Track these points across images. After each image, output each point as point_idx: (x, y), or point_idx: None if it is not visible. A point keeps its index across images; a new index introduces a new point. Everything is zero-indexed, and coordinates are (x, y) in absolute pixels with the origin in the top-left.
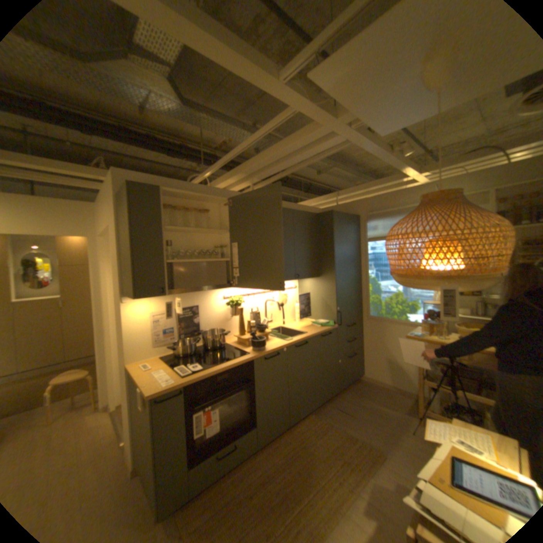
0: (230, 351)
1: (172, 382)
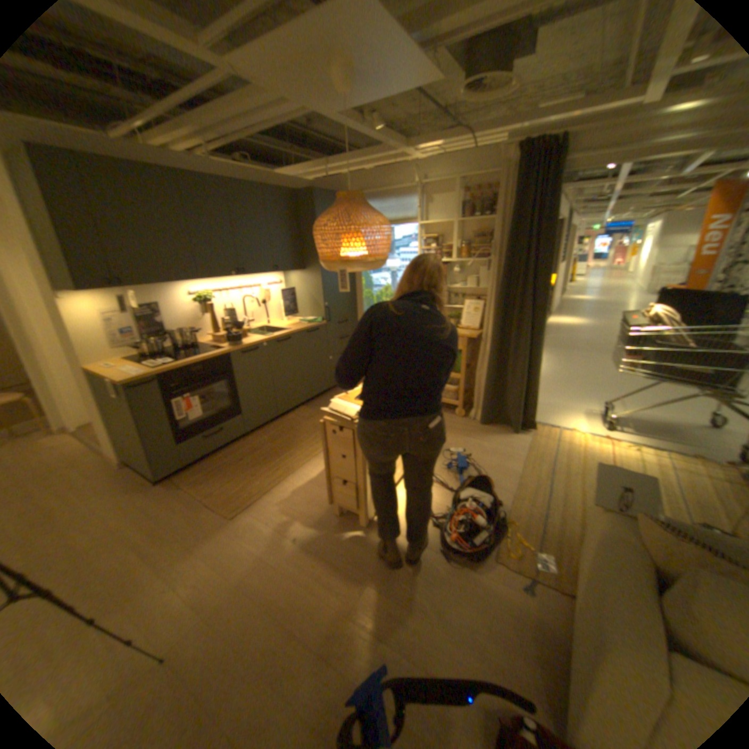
0: (203, 348)
1: (140, 372)
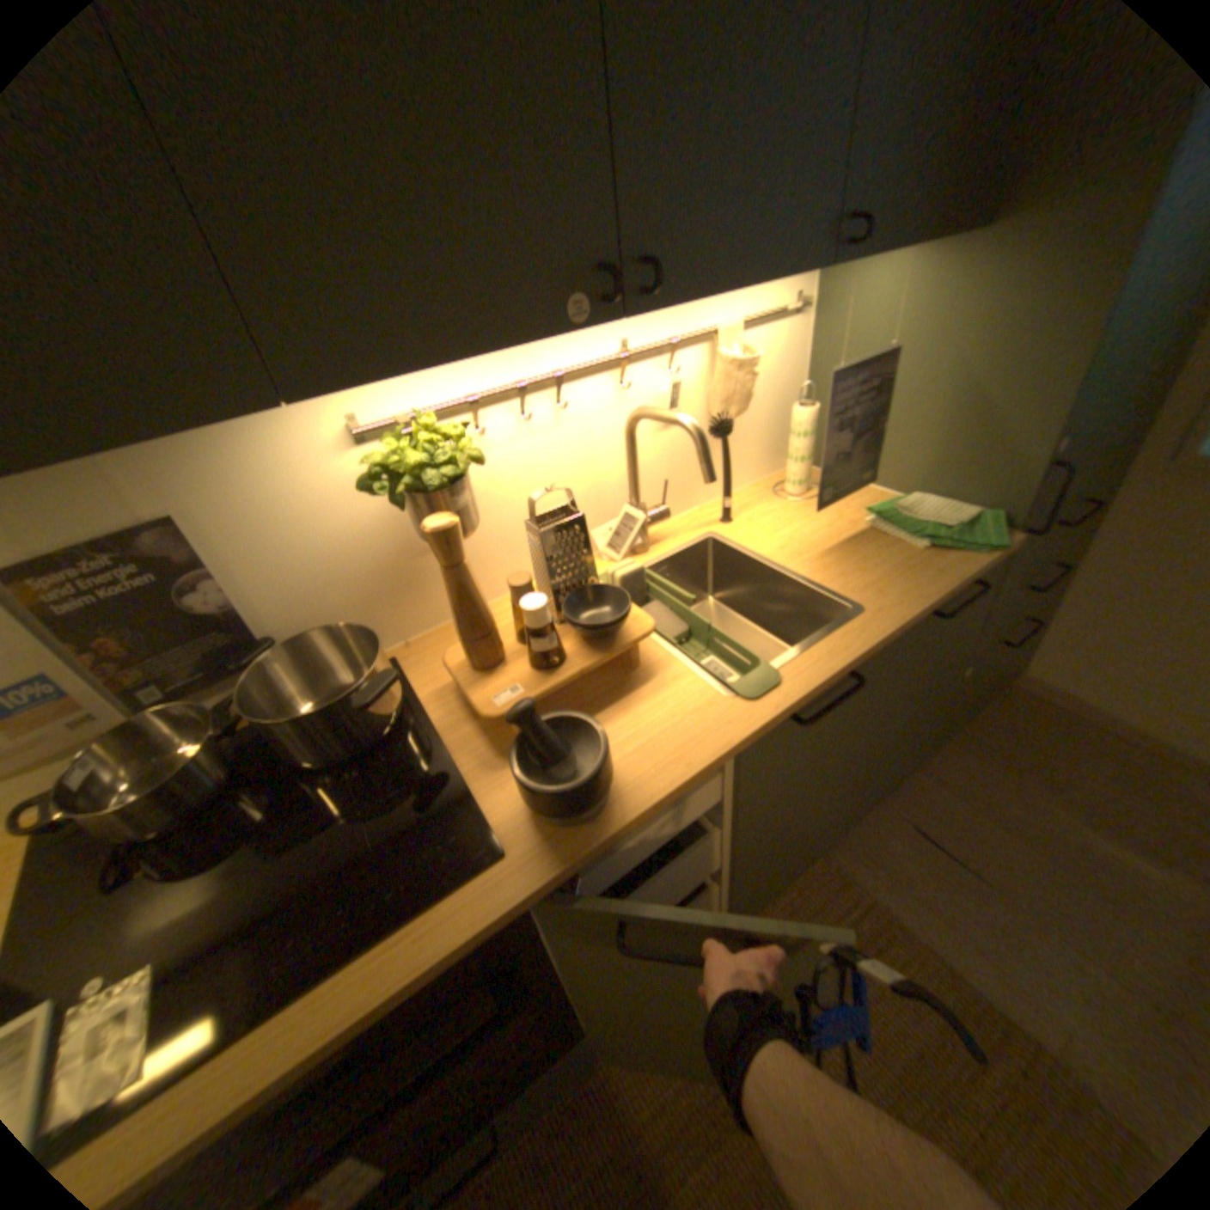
0: (418, 779)
1: None
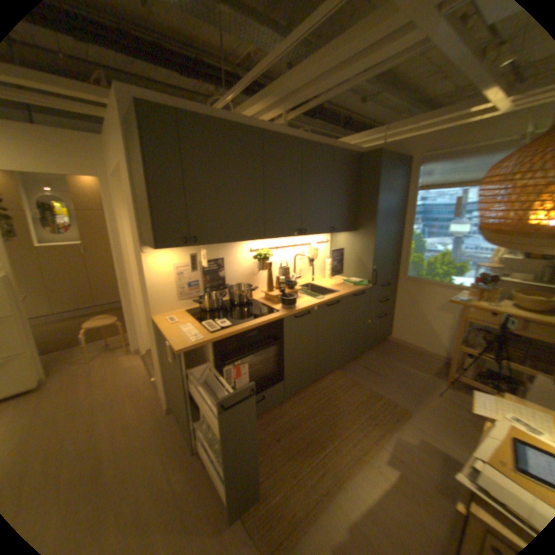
0: (259, 307)
1: (201, 337)
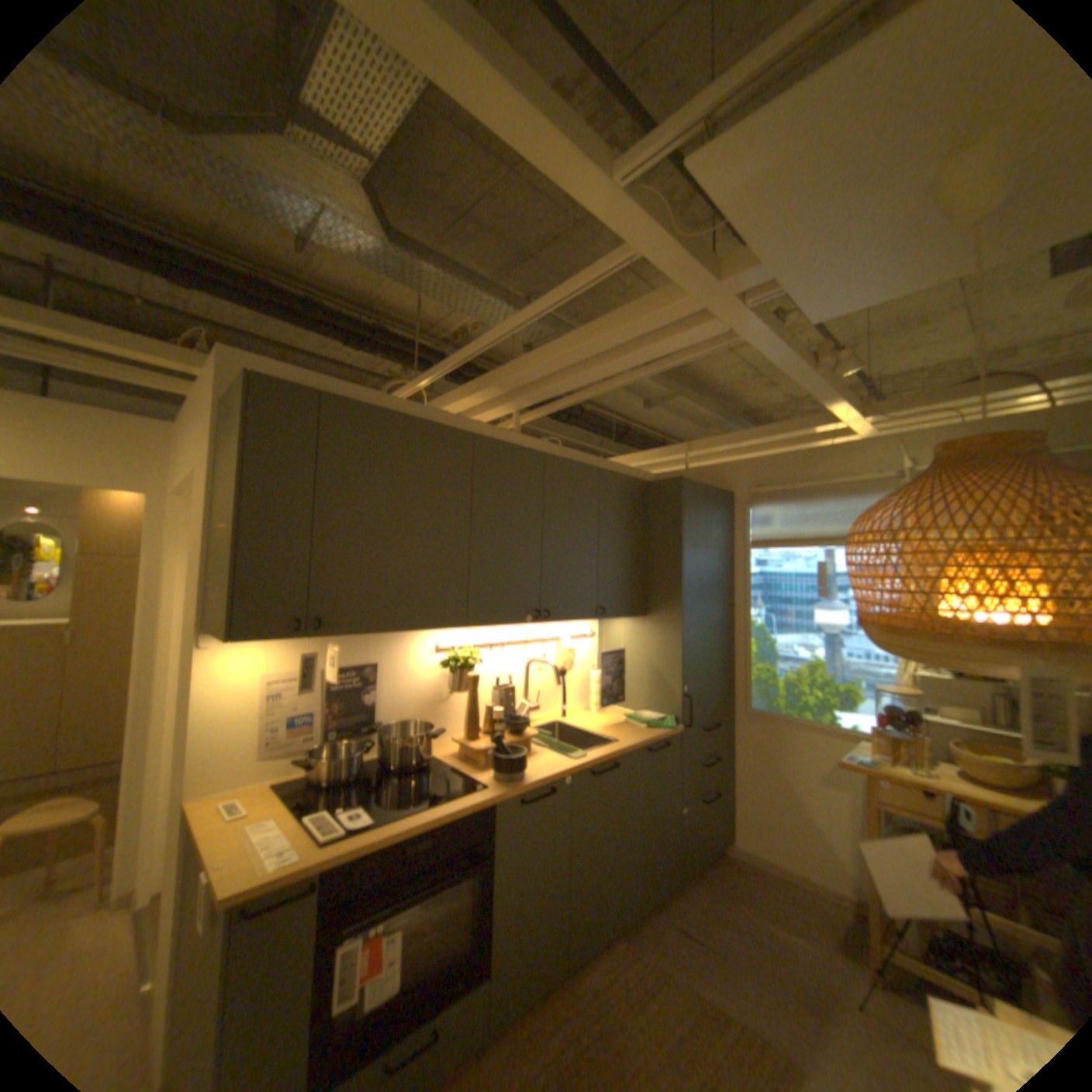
0: (443, 777)
1: (294, 858)
